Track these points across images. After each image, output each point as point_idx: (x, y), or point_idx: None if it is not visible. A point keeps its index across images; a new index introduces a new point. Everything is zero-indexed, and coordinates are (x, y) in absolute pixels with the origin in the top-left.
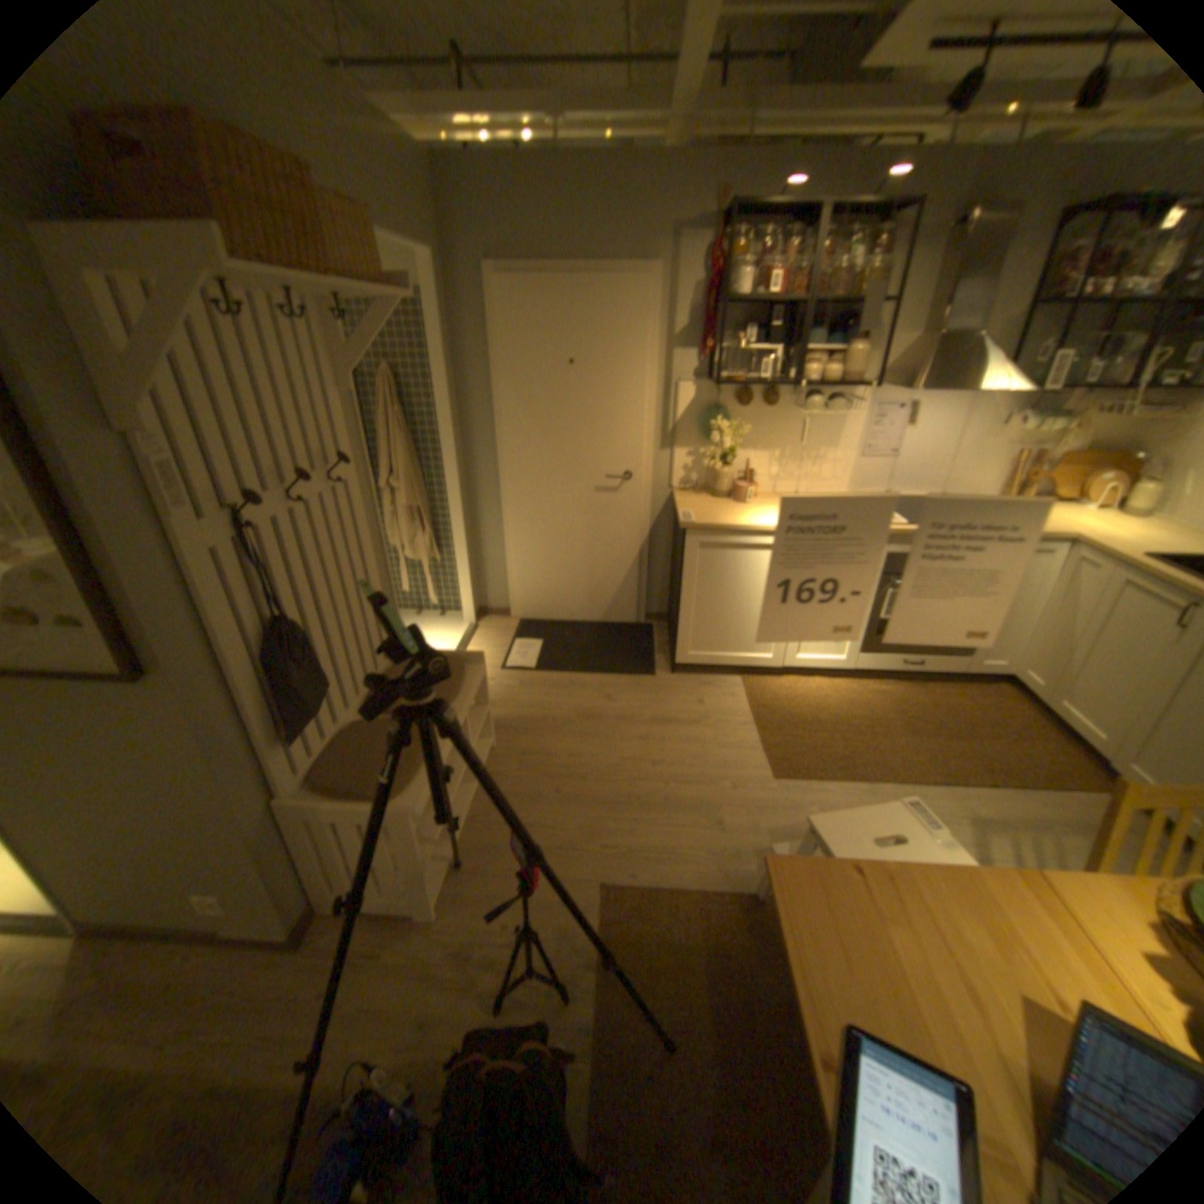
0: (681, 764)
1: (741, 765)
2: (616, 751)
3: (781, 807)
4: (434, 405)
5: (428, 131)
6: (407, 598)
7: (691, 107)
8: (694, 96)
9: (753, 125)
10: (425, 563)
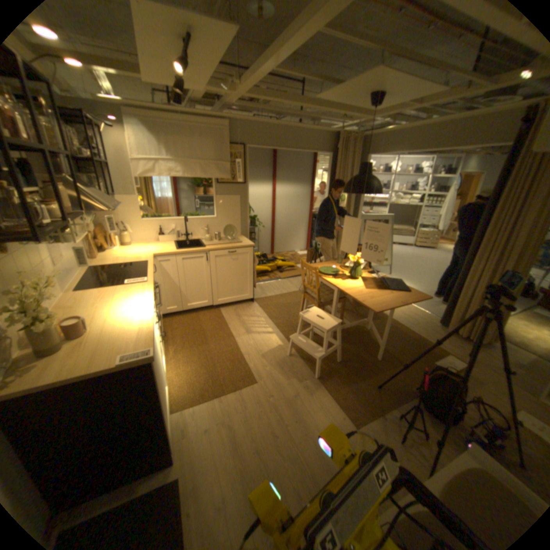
0: (268, 424)
1: (256, 396)
2: (277, 467)
3: (272, 378)
4: None
5: None
6: None
7: None
8: None
9: None
10: None
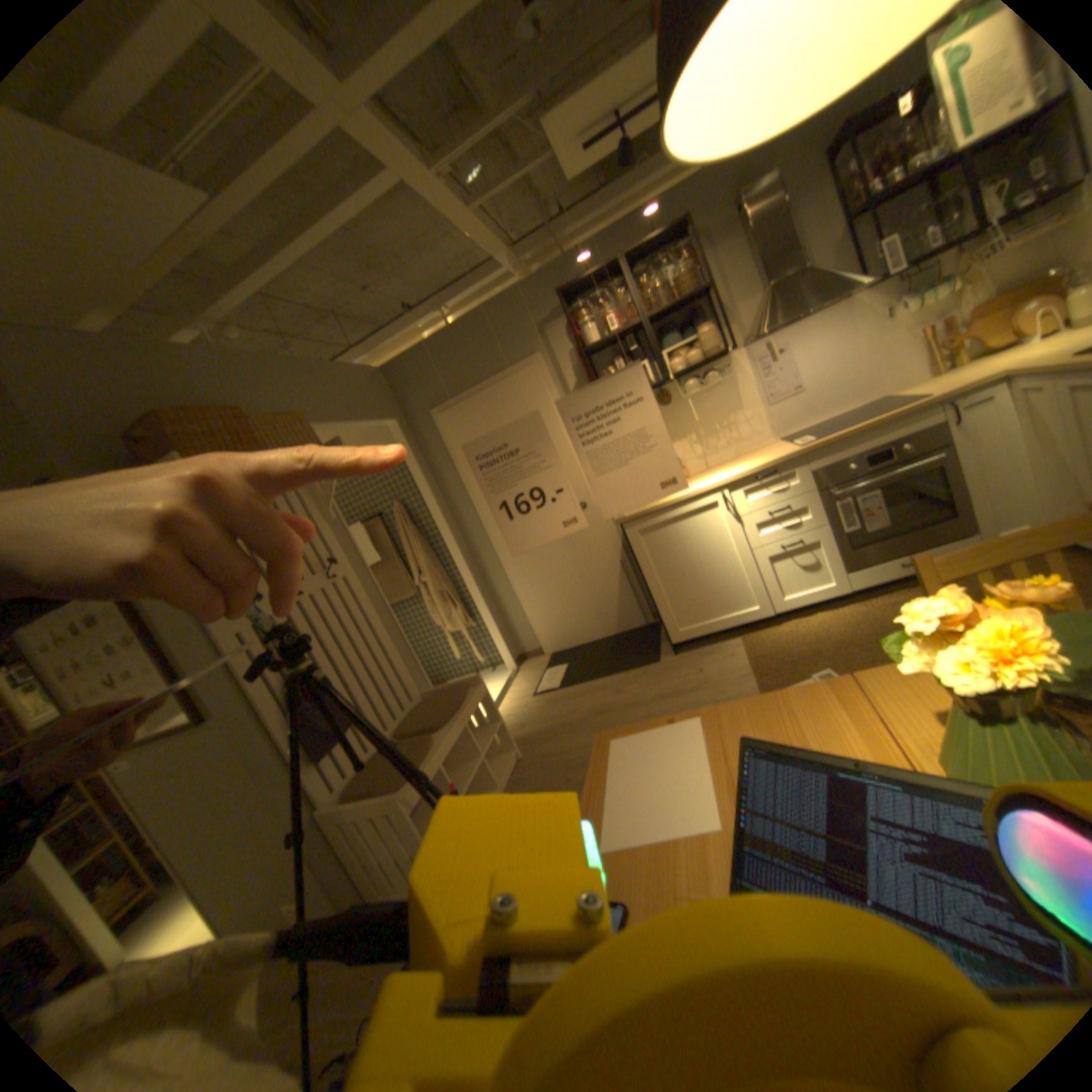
0: None
1: None
2: None
3: None
4: (432, 510)
5: (381, 351)
6: (459, 659)
7: (511, 253)
8: (506, 247)
9: (558, 239)
10: (463, 627)
